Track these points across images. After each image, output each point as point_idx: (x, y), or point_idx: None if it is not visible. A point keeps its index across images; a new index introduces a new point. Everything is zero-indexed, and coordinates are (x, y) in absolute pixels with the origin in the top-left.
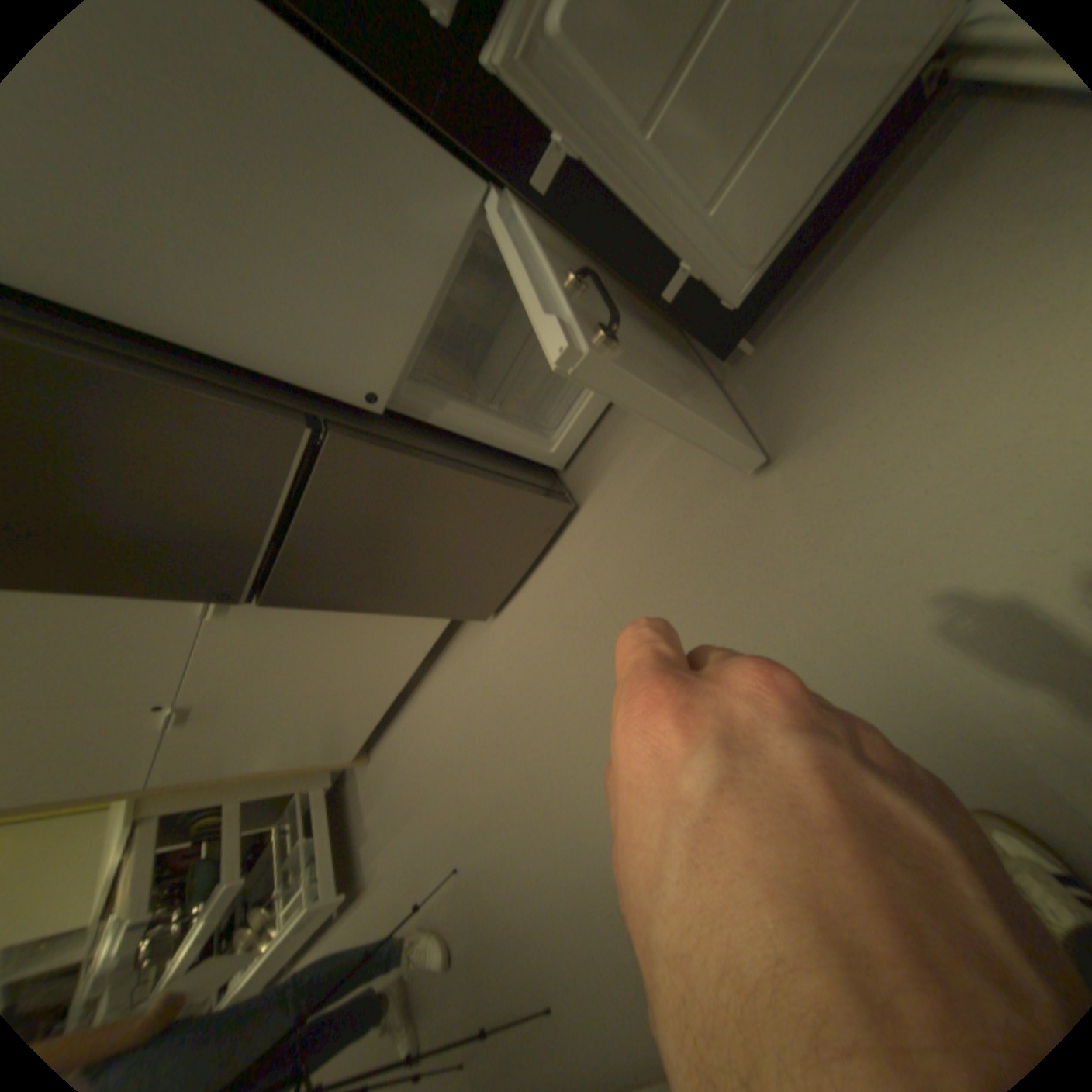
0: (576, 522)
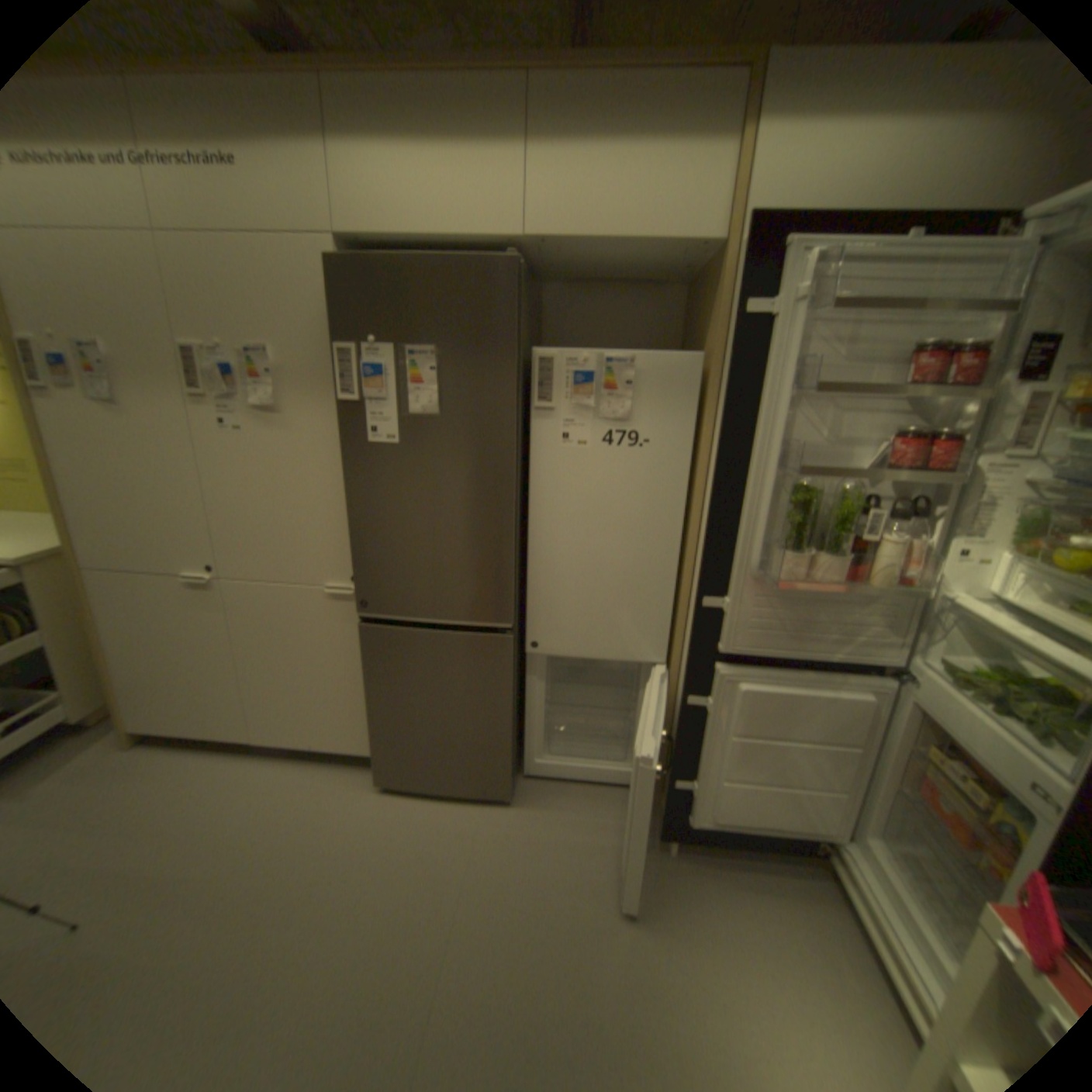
0: (496, 813)
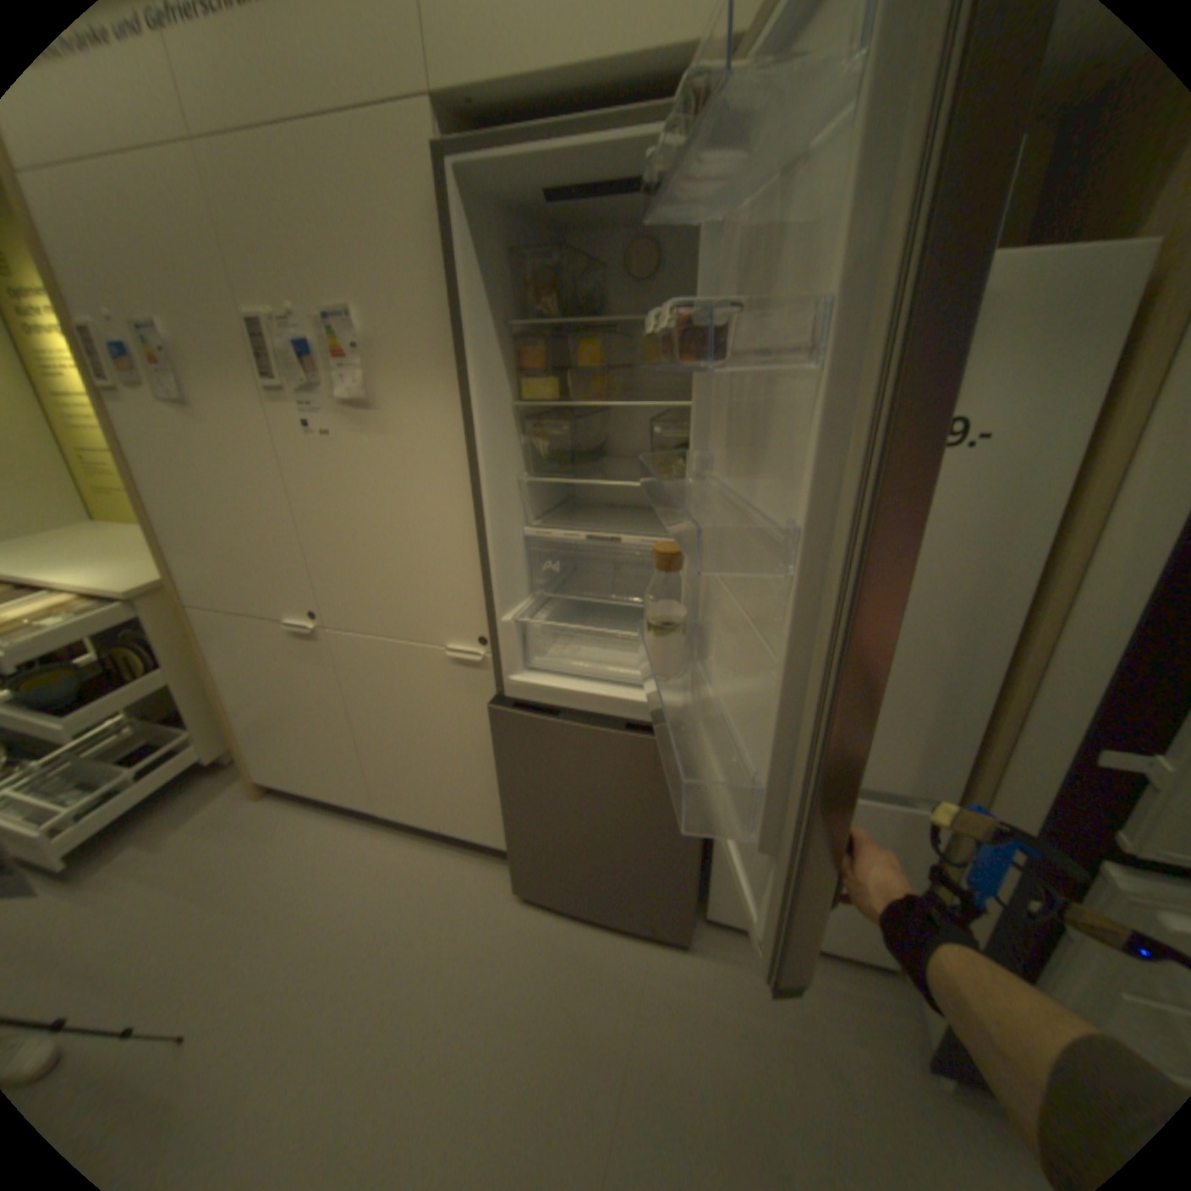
0: (671, 960)
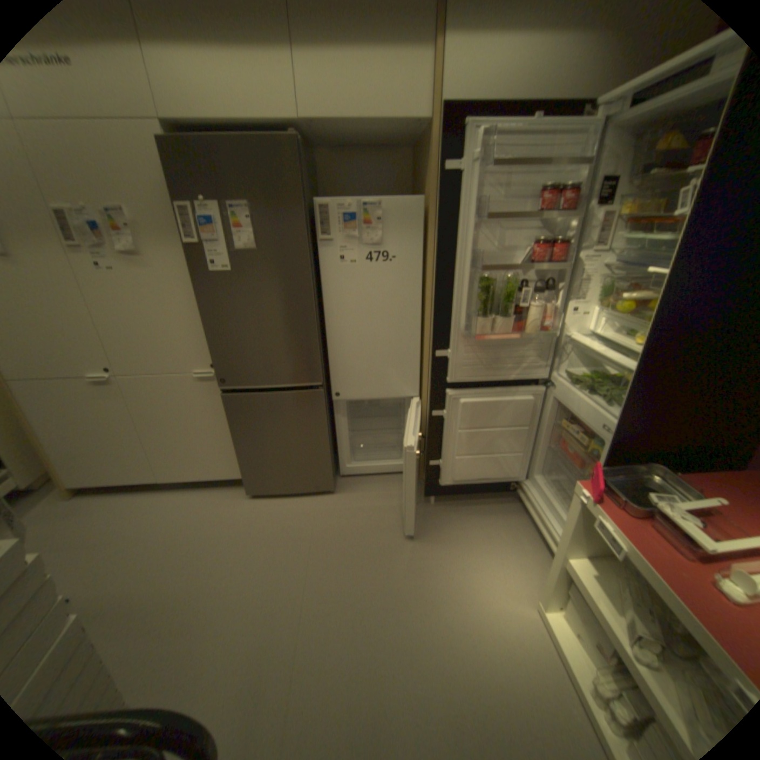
0: (326, 498)
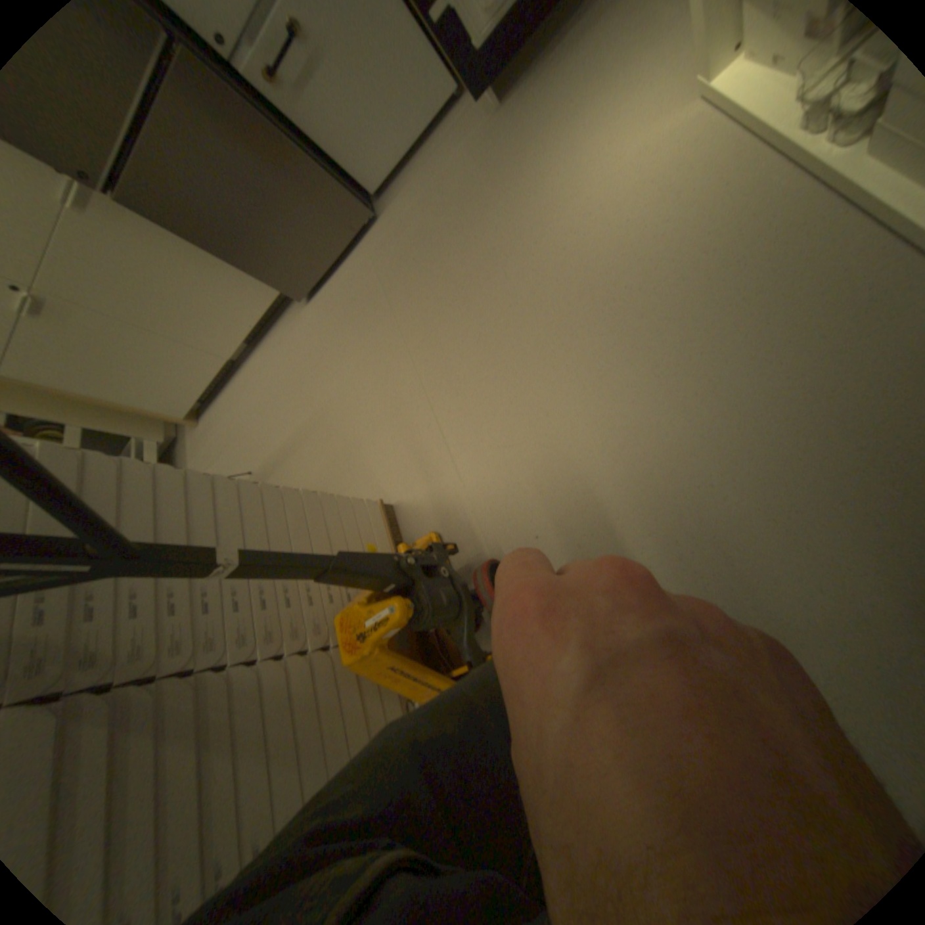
0: (374, 229)
